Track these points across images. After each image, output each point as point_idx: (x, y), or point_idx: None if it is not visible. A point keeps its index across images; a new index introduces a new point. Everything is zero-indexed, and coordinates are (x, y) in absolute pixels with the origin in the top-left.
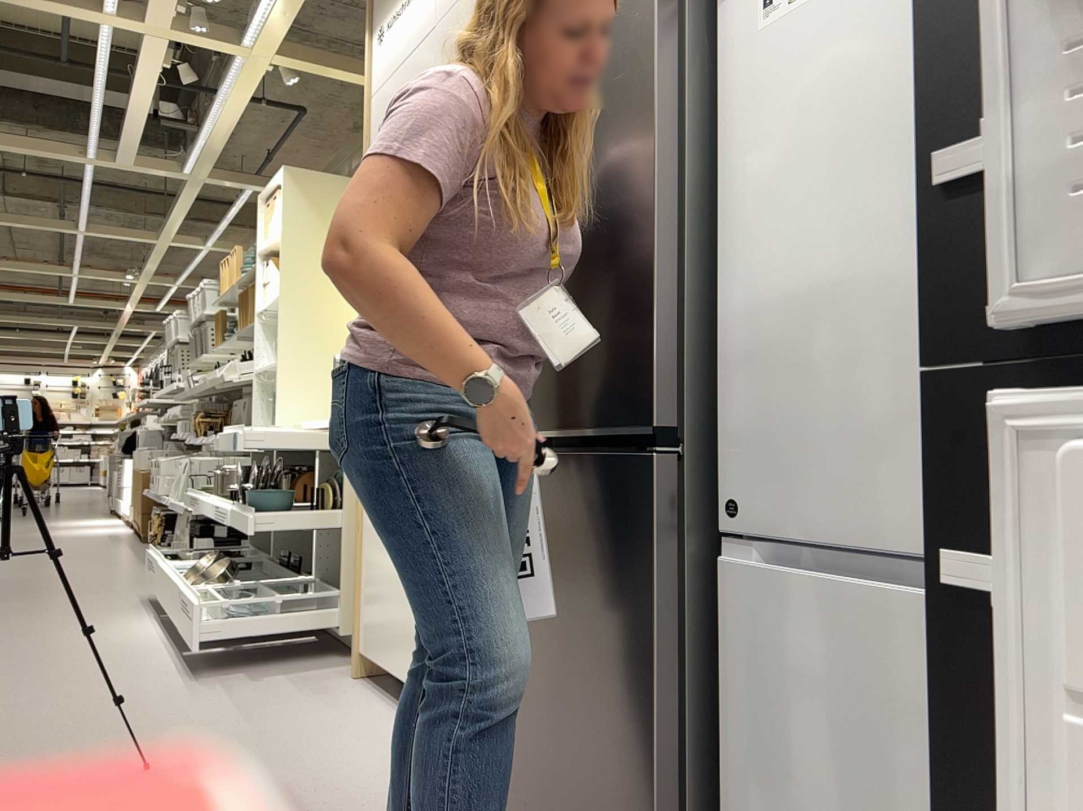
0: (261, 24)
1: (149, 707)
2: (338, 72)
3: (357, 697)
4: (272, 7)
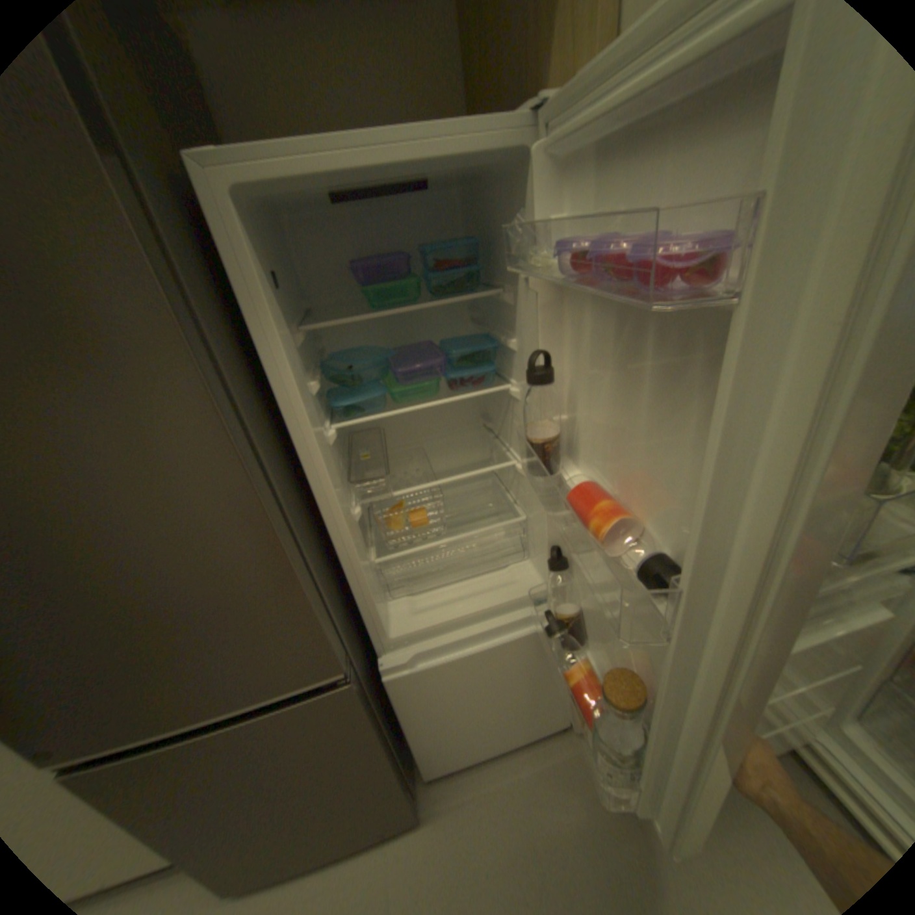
0: None
1: None
2: None
3: None
4: None
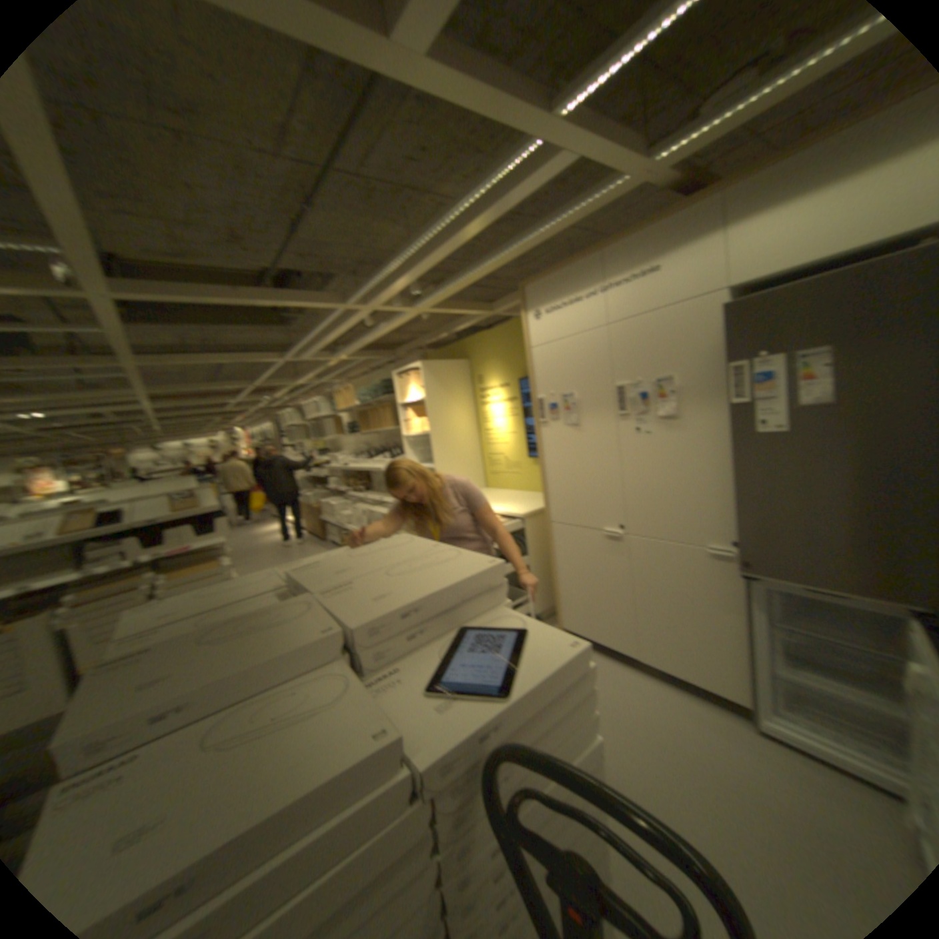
0: (432, 298)
1: None
2: (459, 311)
3: None
4: (445, 290)
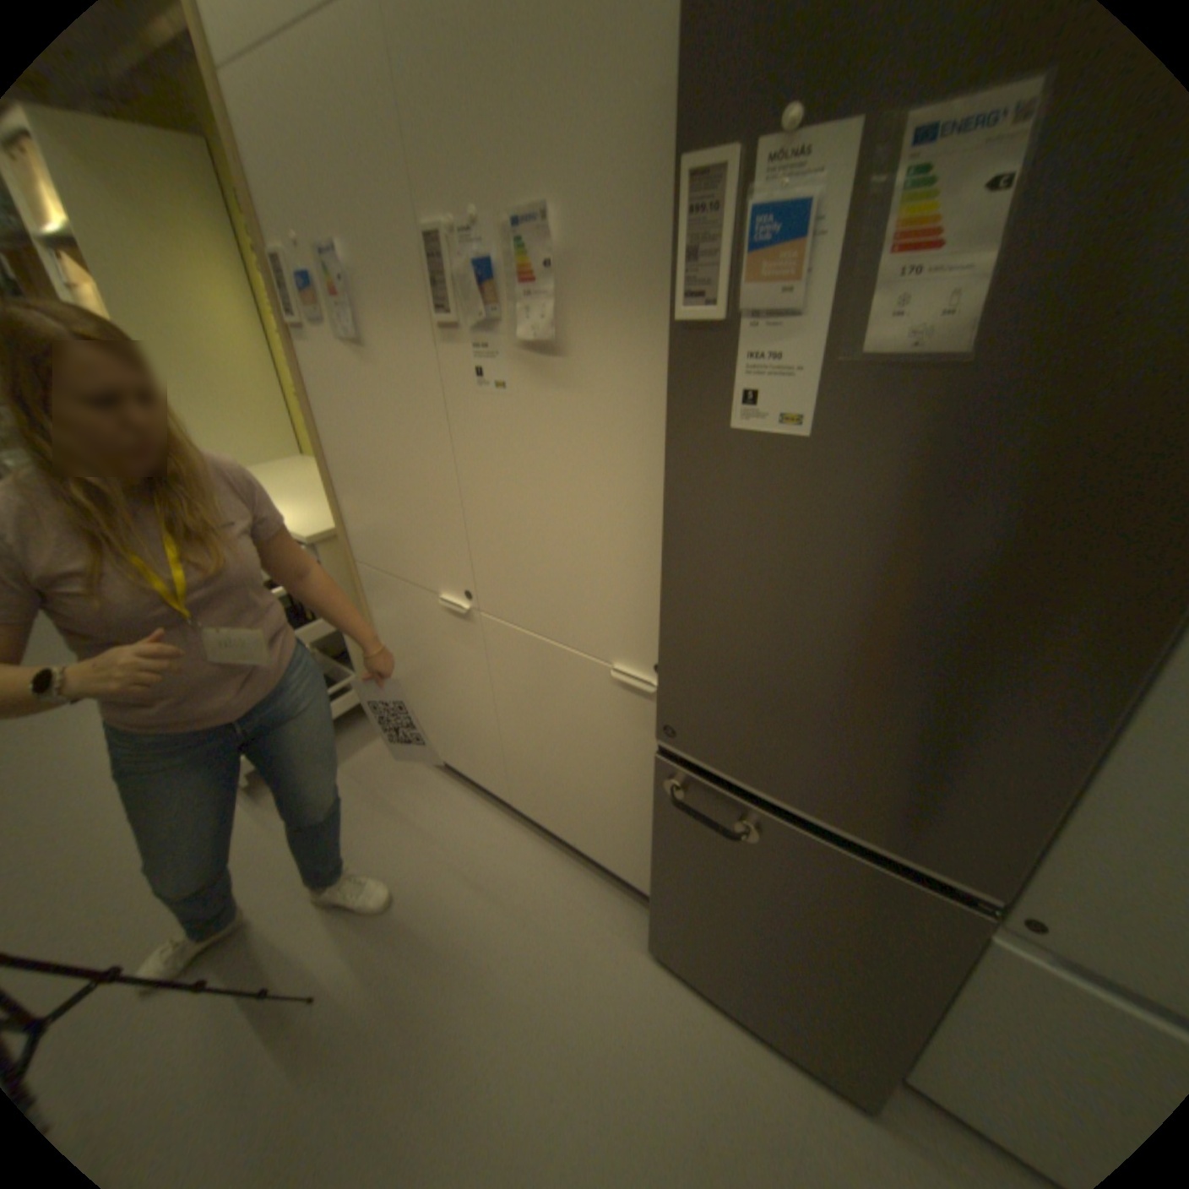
0: None
1: (239, 873)
2: None
3: (426, 784)
4: None
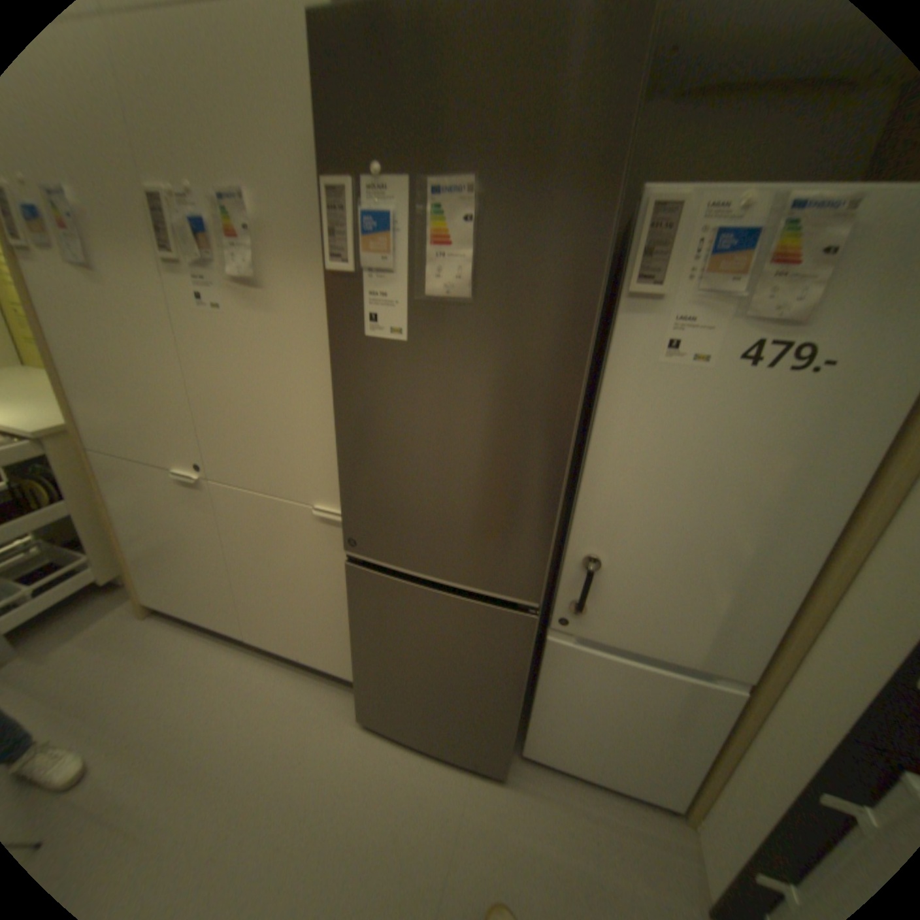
0: None
1: None
2: None
3: (161, 640)
4: None
